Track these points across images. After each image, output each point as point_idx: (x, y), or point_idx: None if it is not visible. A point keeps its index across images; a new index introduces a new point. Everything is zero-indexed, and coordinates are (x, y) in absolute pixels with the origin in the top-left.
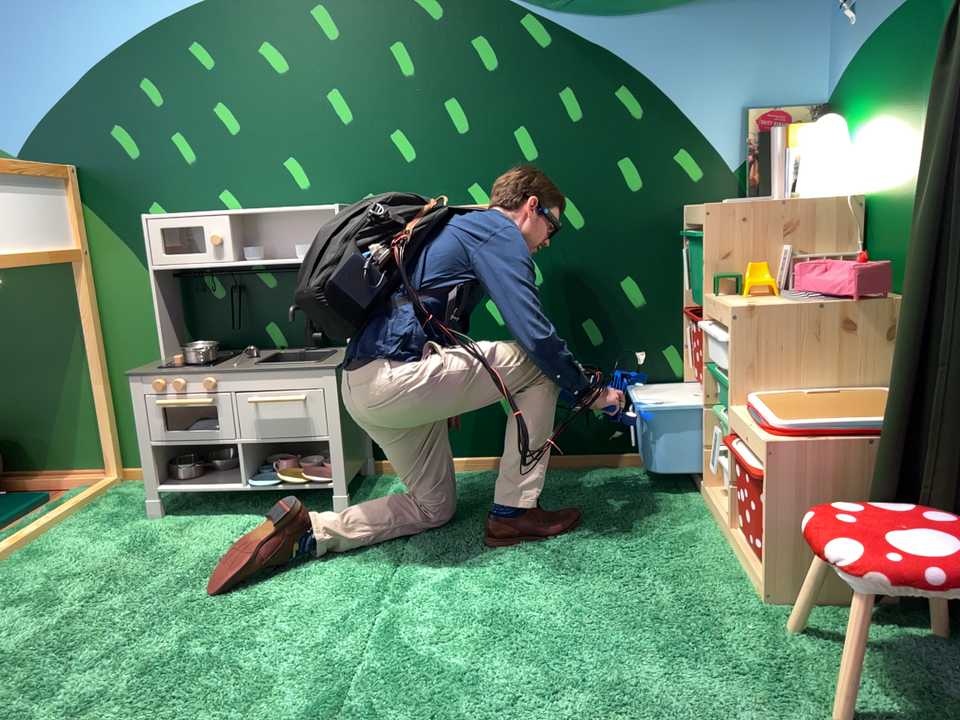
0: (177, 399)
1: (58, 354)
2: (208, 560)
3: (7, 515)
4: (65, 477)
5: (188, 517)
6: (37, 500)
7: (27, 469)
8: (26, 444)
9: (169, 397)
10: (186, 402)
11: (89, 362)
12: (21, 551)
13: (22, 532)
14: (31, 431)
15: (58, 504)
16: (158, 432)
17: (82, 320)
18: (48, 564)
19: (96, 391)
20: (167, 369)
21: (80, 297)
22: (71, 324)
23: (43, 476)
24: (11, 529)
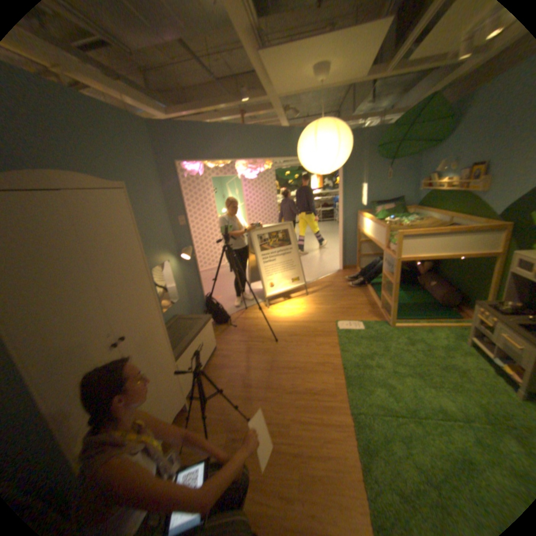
0: (483, 319)
1: (486, 281)
2: (454, 368)
3: (444, 317)
4: (473, 316)
5: (477, 353)
6: (458, 318)
7: (468, 307)
8: (470, 300)
9: (483, 317)
10: (484, 322)
11: (493, 287)
12: (430, 329)
13: (435, 324)
14: (473, 298)
15: (459, 323)
16: (481, 323)
17: (493, 275)
18: (428, 336)
19: (489, 298)
20: (491, 307)
21: (499, 267)
22: (493, 274)
23: (470, 312)
24: (440, 322)
